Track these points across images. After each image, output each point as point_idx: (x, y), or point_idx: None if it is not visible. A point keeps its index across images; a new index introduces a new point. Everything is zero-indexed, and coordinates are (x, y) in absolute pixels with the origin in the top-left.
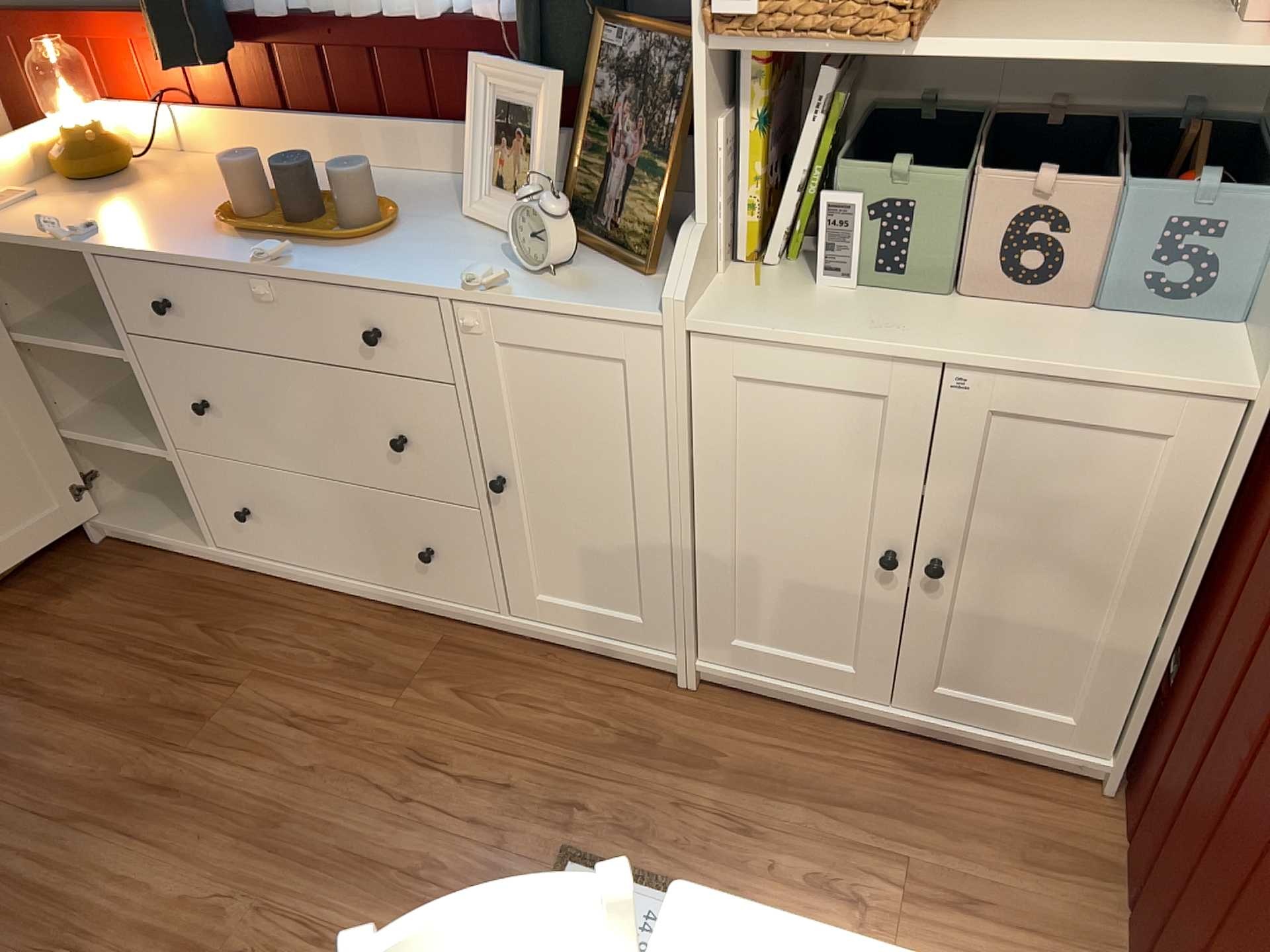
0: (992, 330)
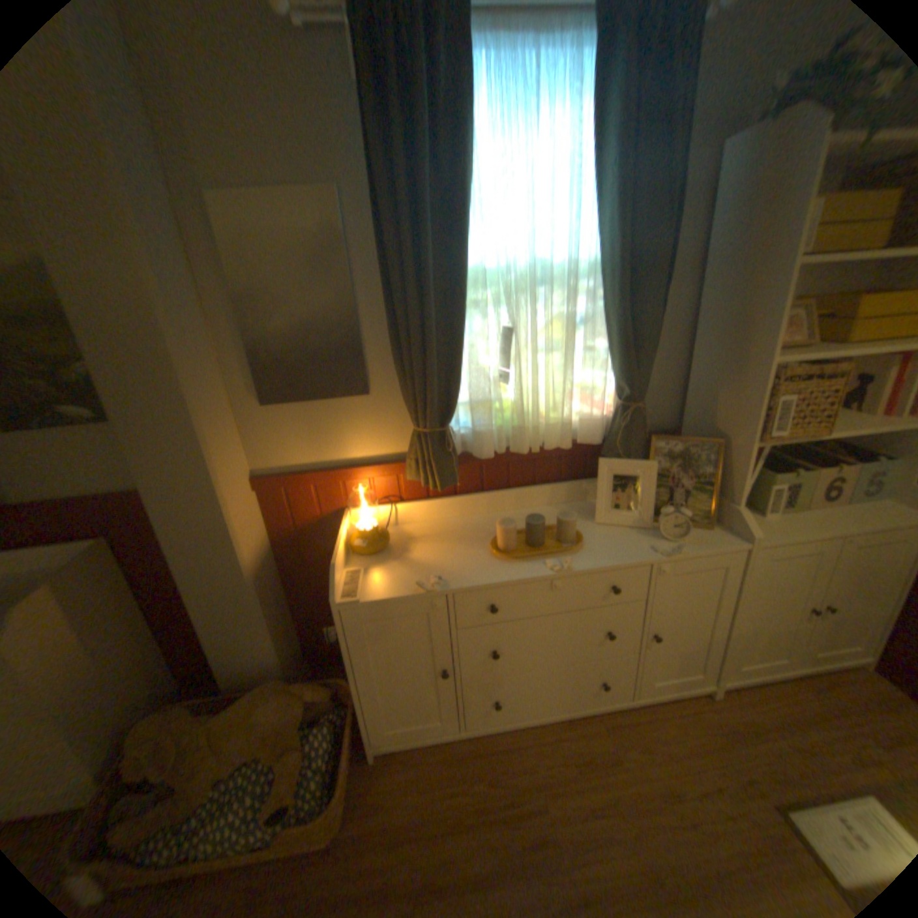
0: (841, 517)
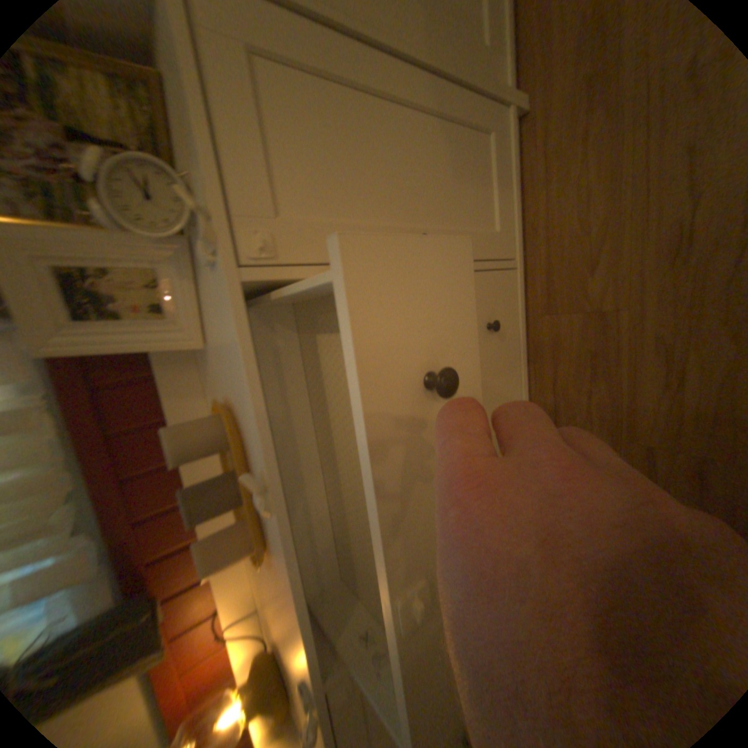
0: None
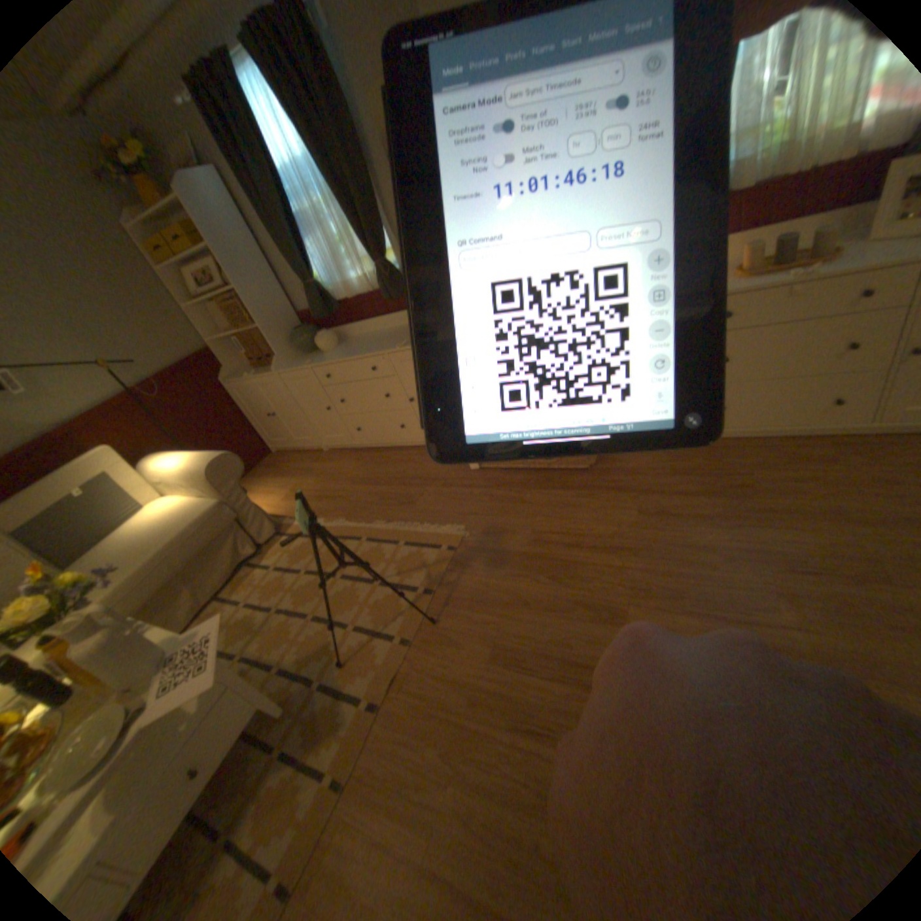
0: None
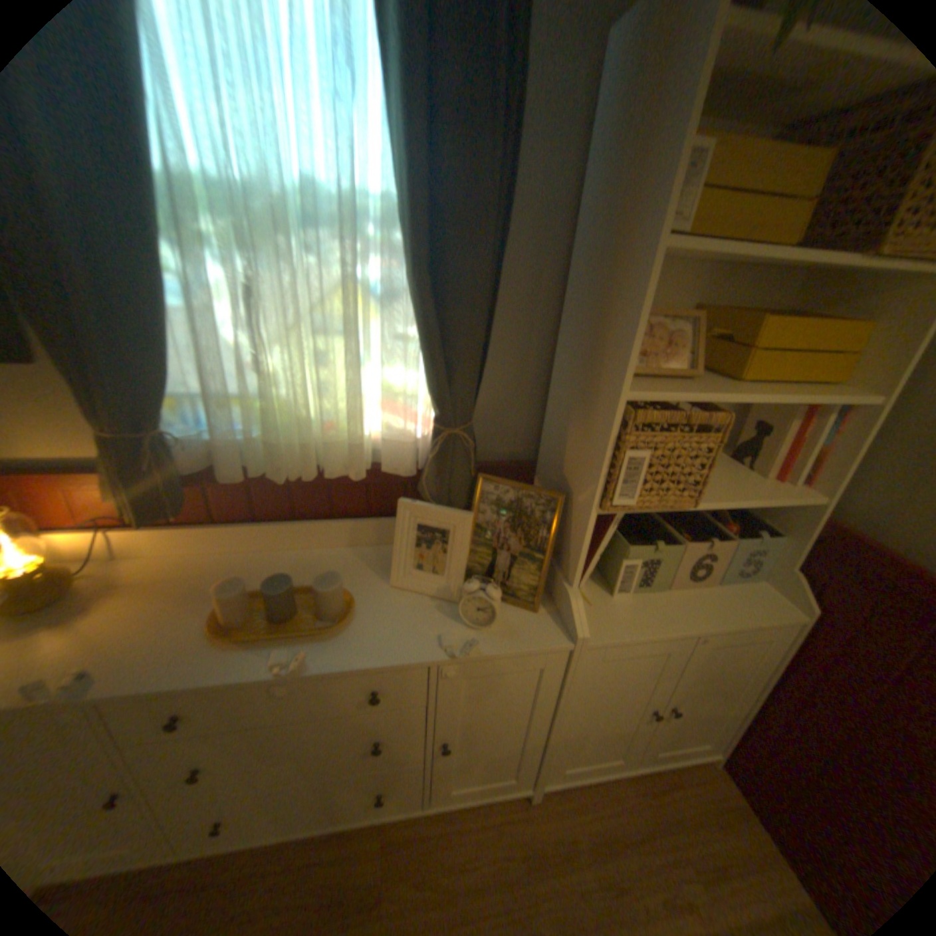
0: (704, 607)
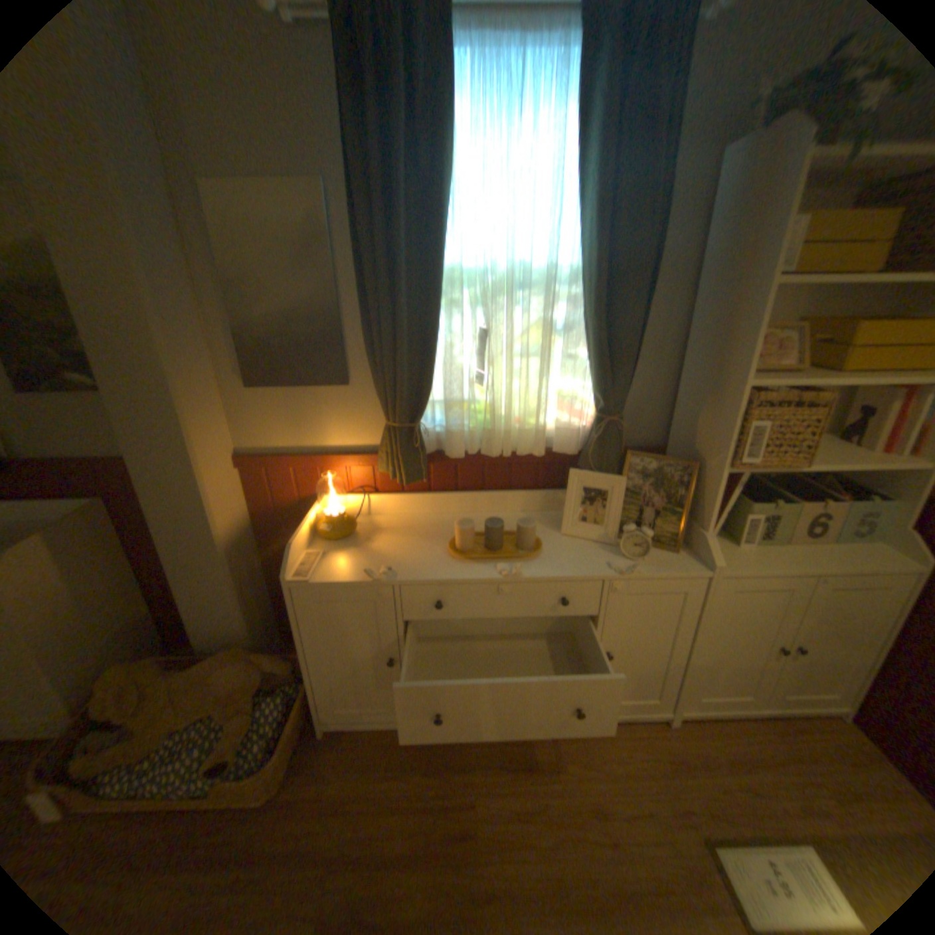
0: (821, 556)
